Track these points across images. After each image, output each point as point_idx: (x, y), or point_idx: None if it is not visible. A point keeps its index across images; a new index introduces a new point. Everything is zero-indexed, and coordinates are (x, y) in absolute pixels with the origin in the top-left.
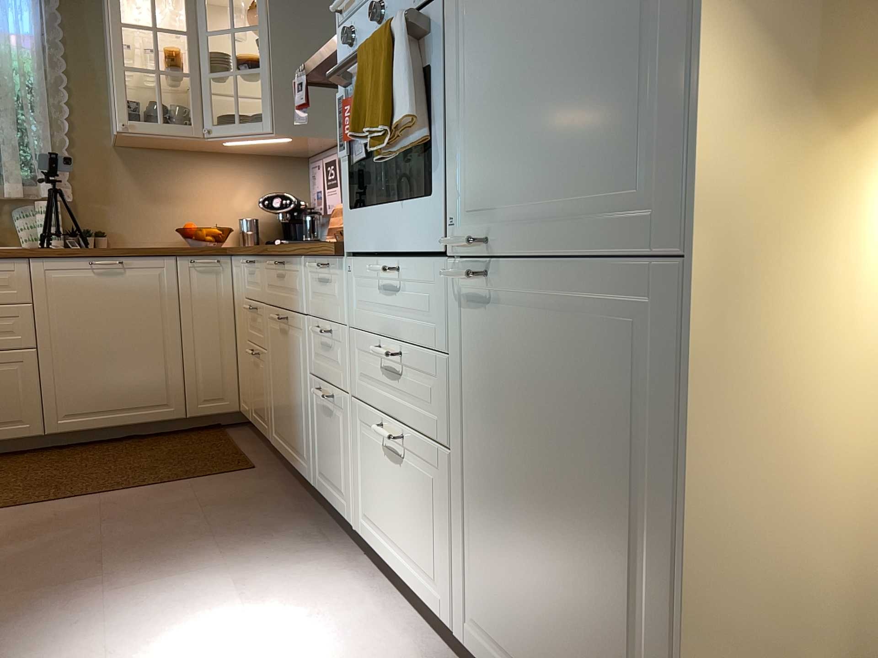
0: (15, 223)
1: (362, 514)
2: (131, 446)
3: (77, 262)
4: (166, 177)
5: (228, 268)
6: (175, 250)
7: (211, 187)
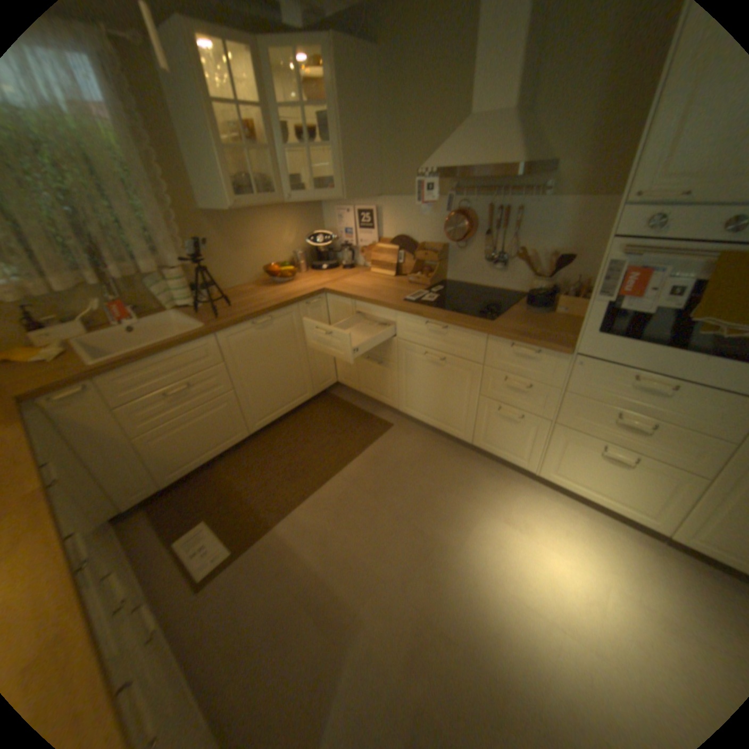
0: (145, 291)
1: (551, 471)
2: (295, 423)
3: (243, 327)
4: (239, 230)
5: (324, 302)
6: (297, 300)
7: (267, 232)
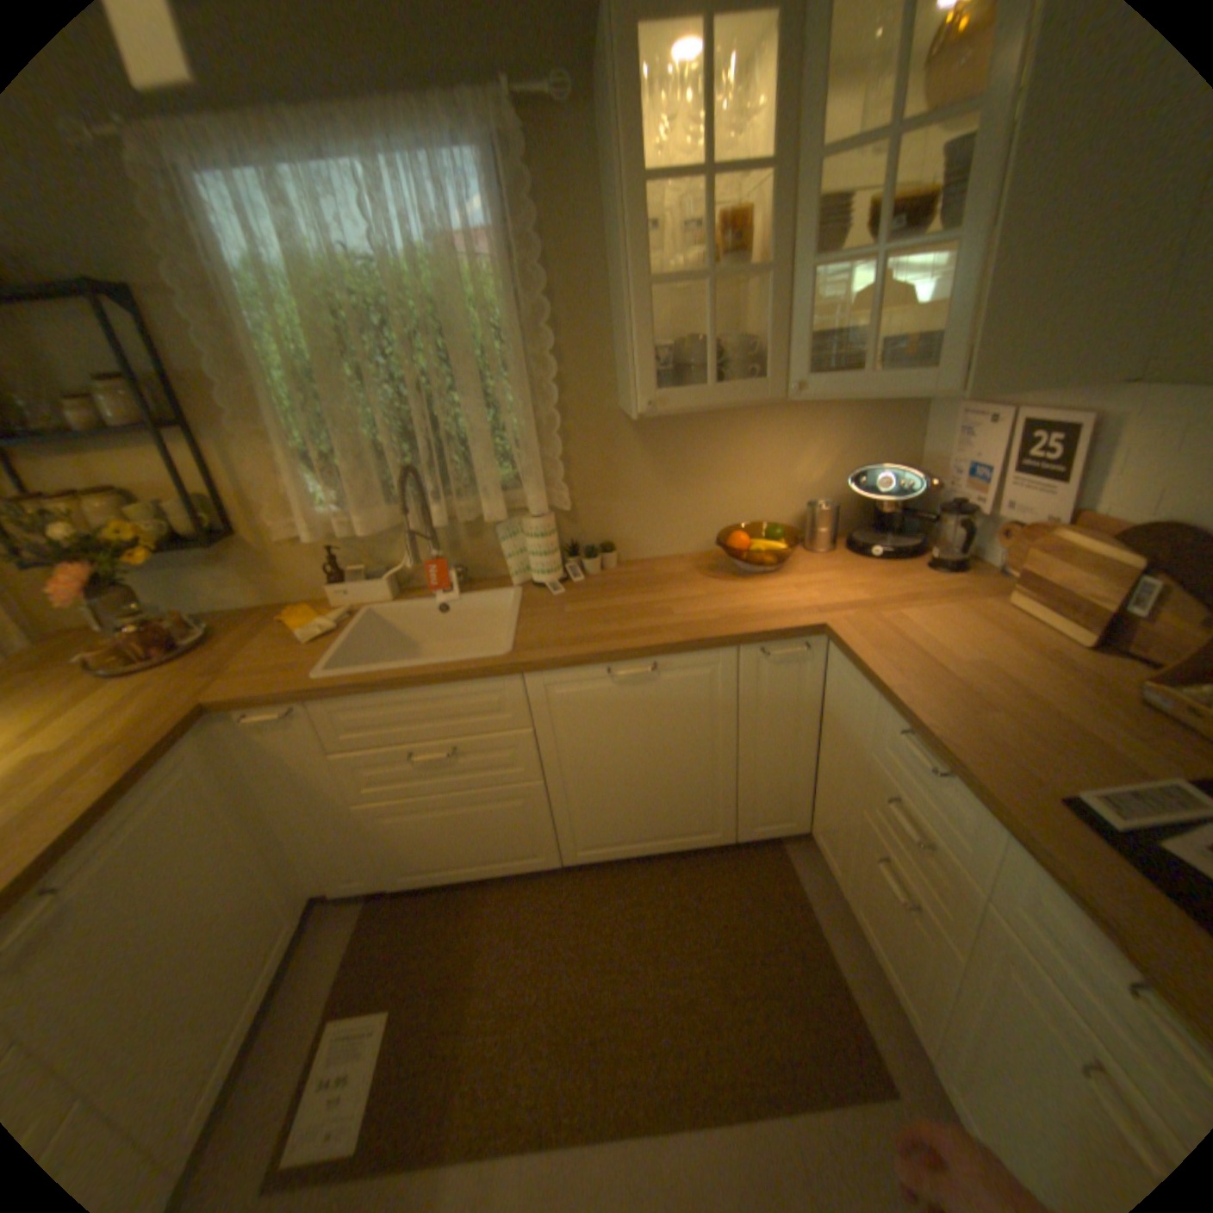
0: (500, 542)
1: None
2: (667, 883)
3: (589, 670)
4: (698, 446)
5: (822, 654)
6: (740, 640)
7: (764, 453)
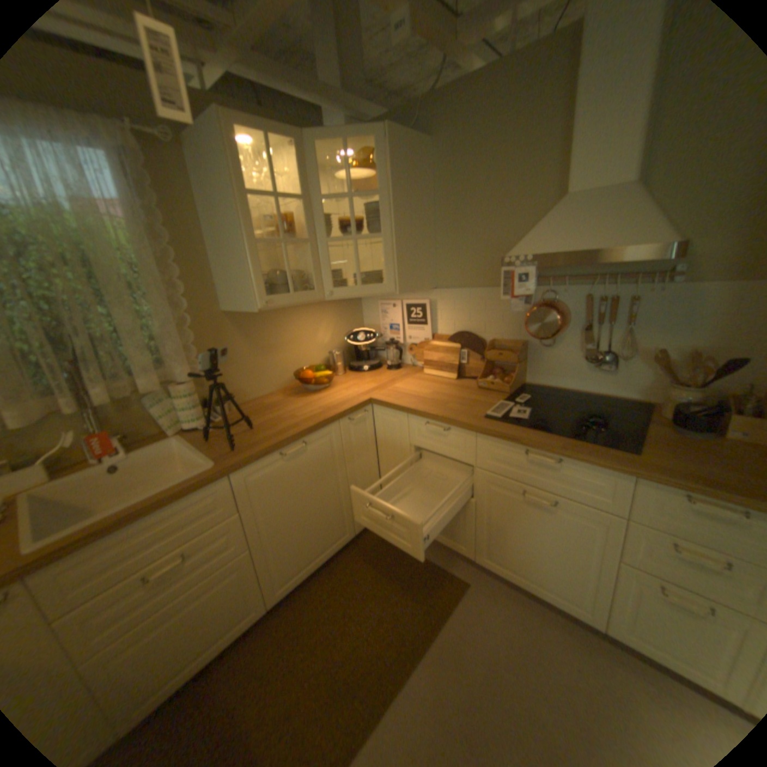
0: (147, 410)
1: None
2: (331, 579)
3: (270, 458)
4: (269, 330)
5: (371, 414)
6: (340, 415)
7: (302, 331)
